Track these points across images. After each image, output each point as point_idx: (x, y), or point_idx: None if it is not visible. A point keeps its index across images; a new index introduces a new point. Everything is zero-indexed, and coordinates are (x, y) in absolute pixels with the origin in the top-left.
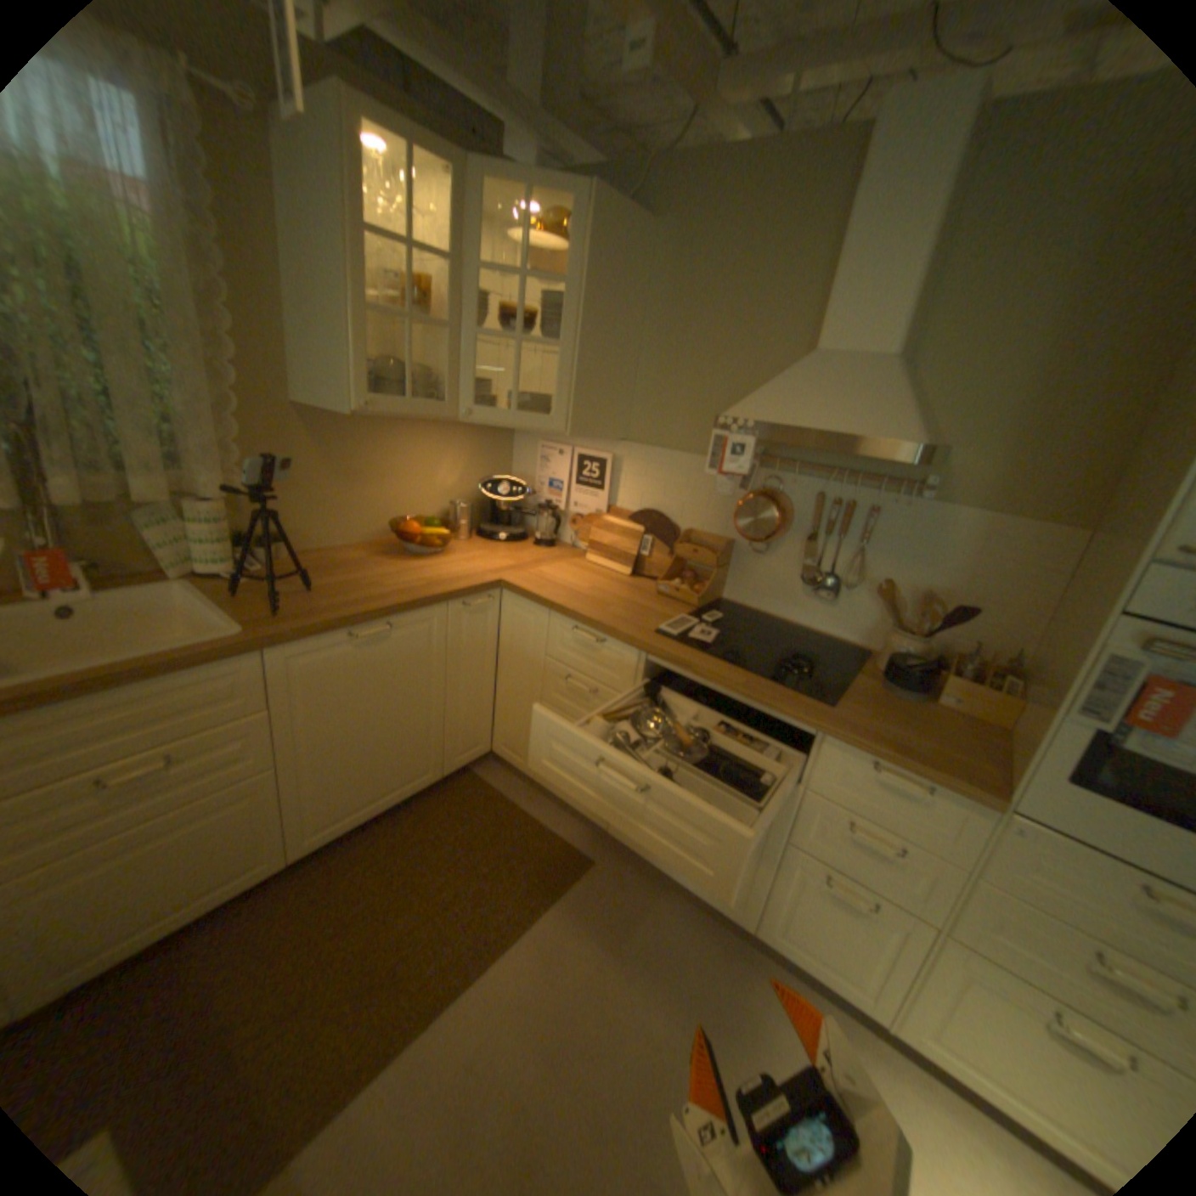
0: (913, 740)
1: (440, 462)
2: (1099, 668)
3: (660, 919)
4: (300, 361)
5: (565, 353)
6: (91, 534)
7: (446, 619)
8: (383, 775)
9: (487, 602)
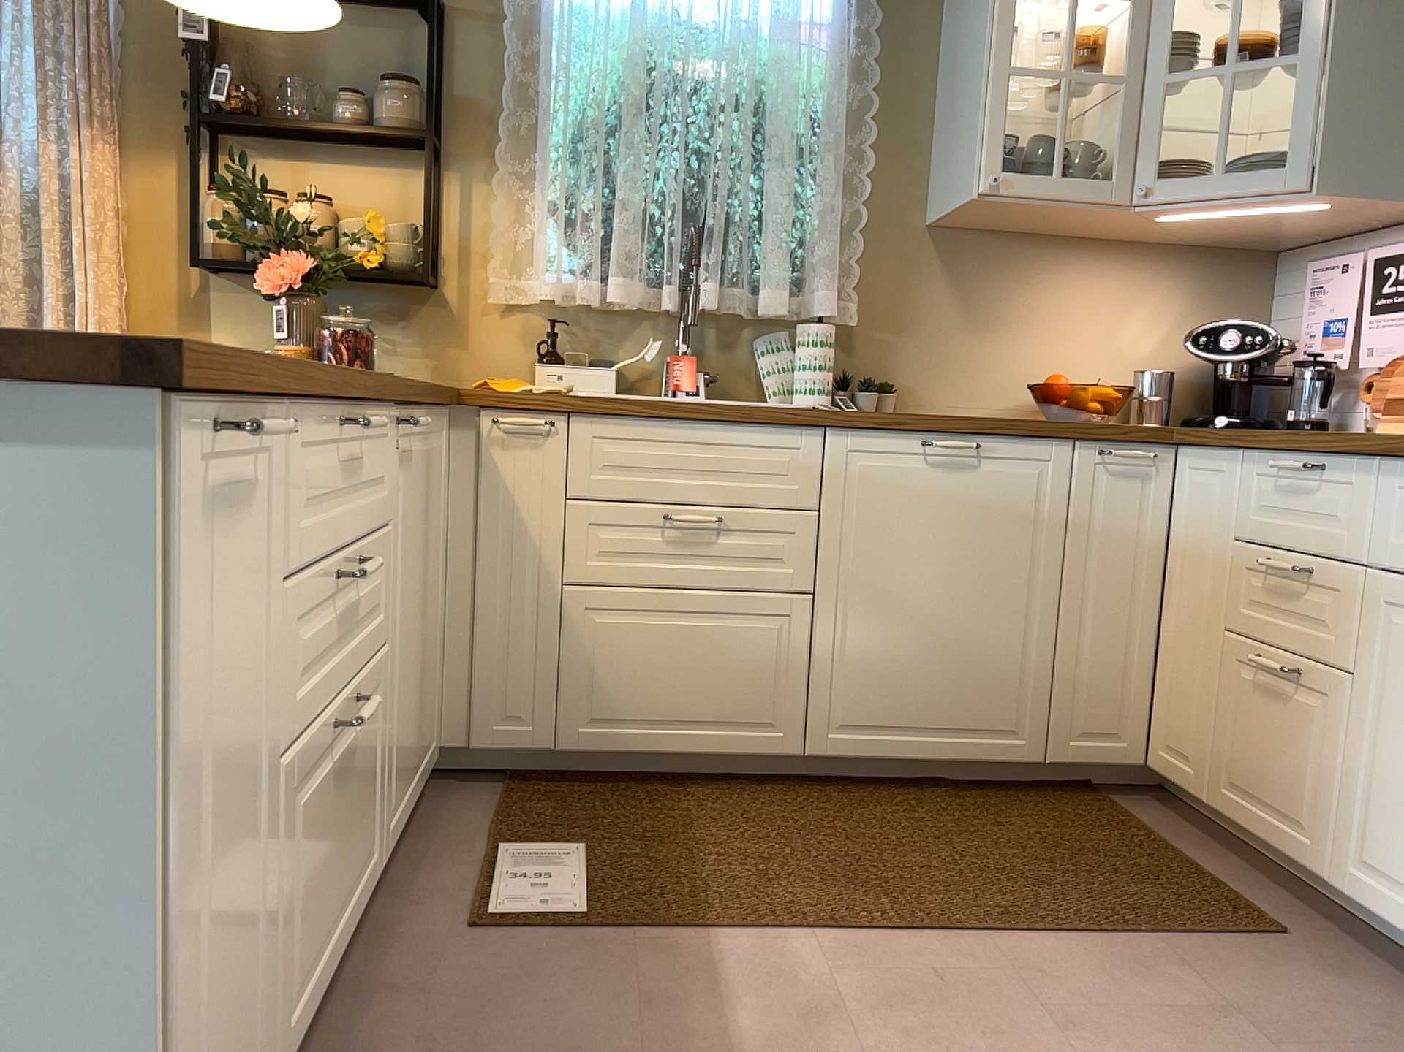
0: None
1: (1129, 310)
2: None
3: None
4: (943, 166)
5: (1309, 64)
6: (720, 353)
7: (1072, 467)
8: (948, 690)
9: (1144, 454)
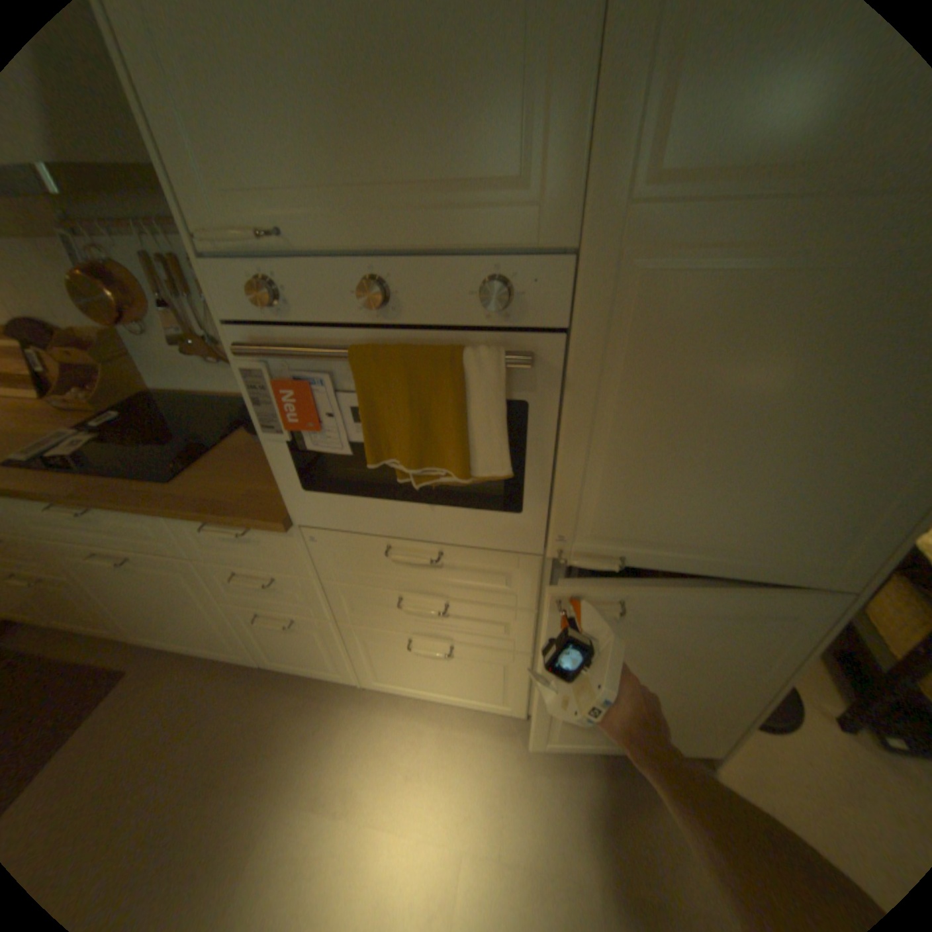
0: (232, 487)
1: None
2: (243, 384)
3: (187, 691)
4: None
5: None
6: None
7: None
8: None
9: None
